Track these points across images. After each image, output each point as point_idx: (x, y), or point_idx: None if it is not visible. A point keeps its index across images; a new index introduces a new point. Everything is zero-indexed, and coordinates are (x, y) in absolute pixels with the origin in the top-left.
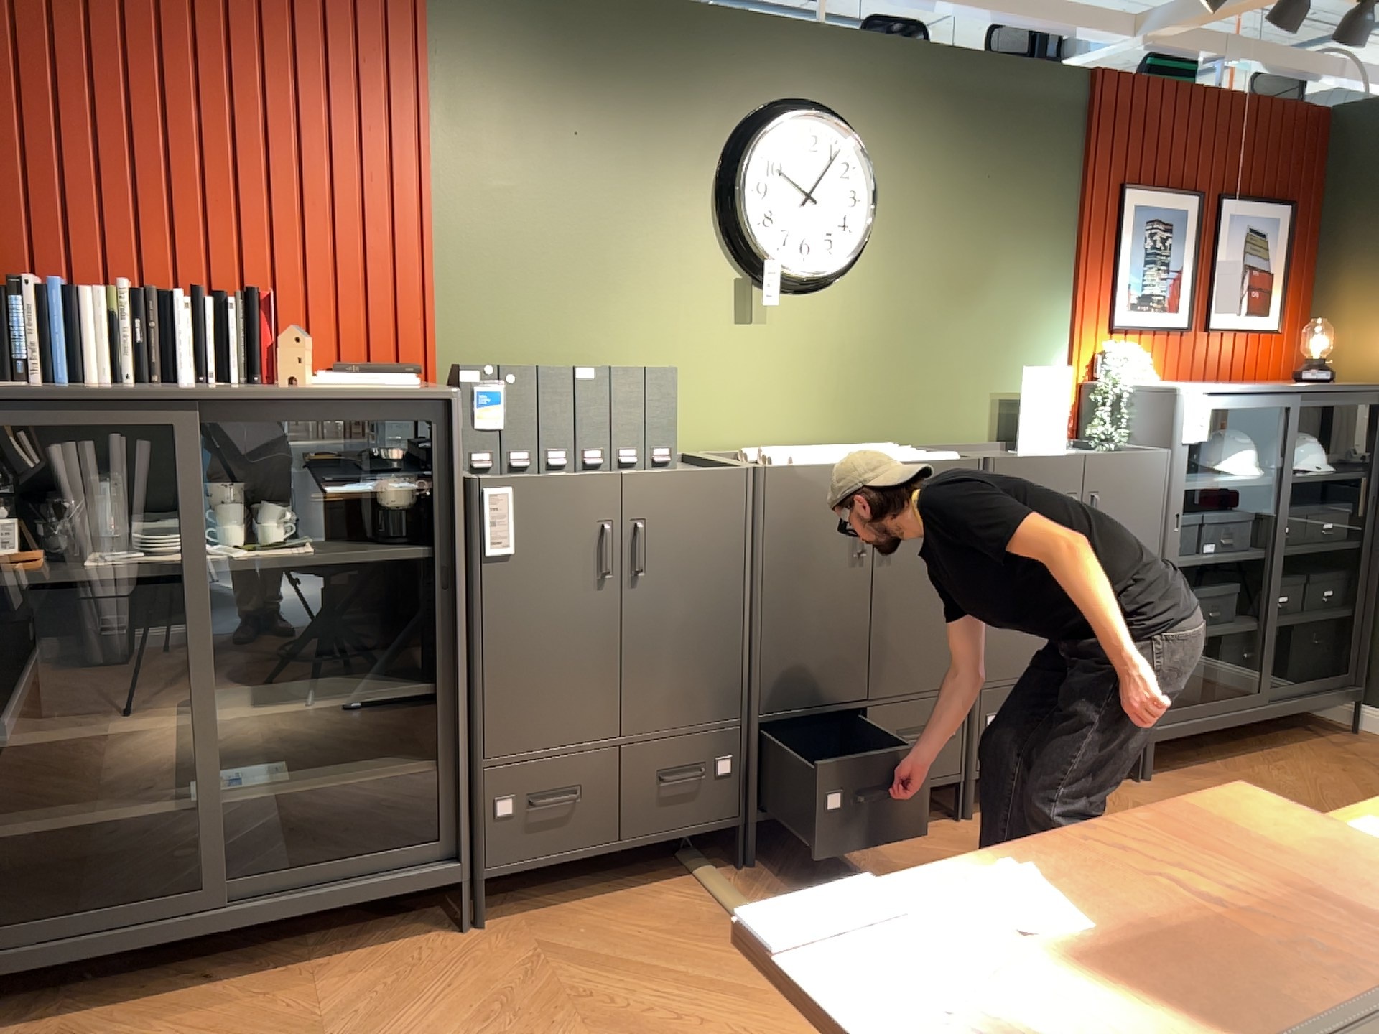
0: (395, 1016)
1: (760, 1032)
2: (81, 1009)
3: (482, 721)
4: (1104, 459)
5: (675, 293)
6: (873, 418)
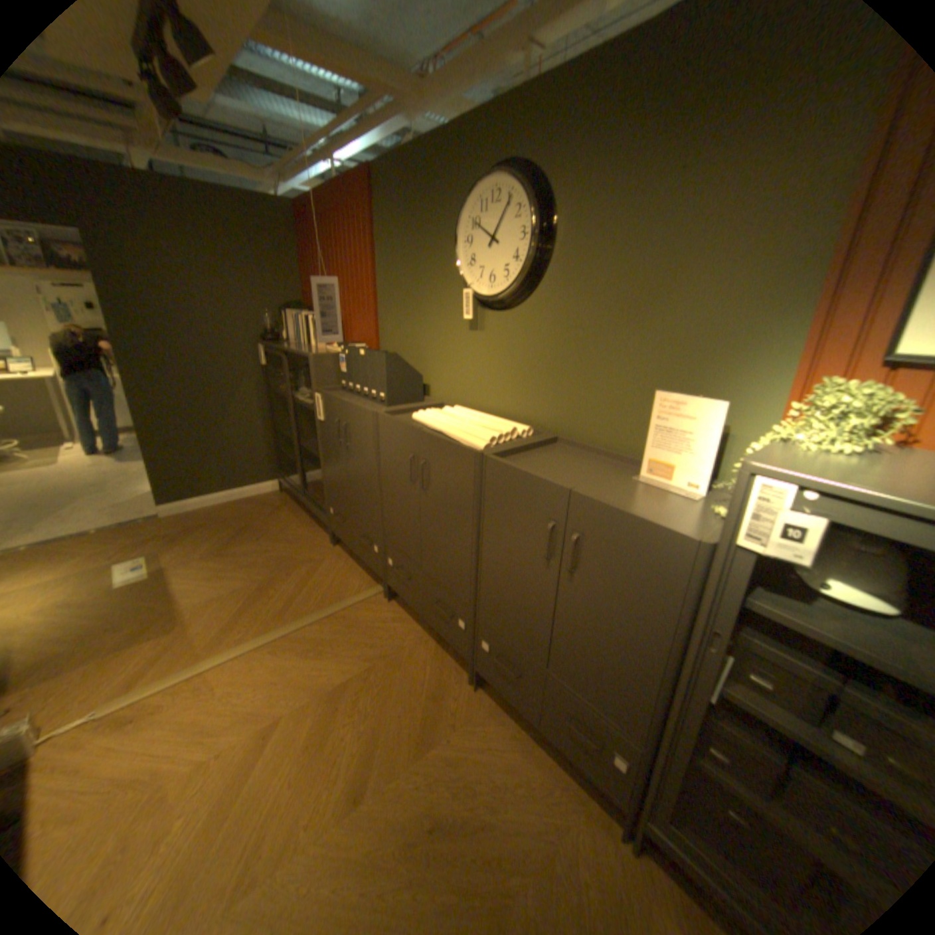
0: (285, 543)
1: (258, 619)
2: (296, 502)
3: (326, 477)
4: (593, 505)
5: (444, 312)
6: (545, 408)
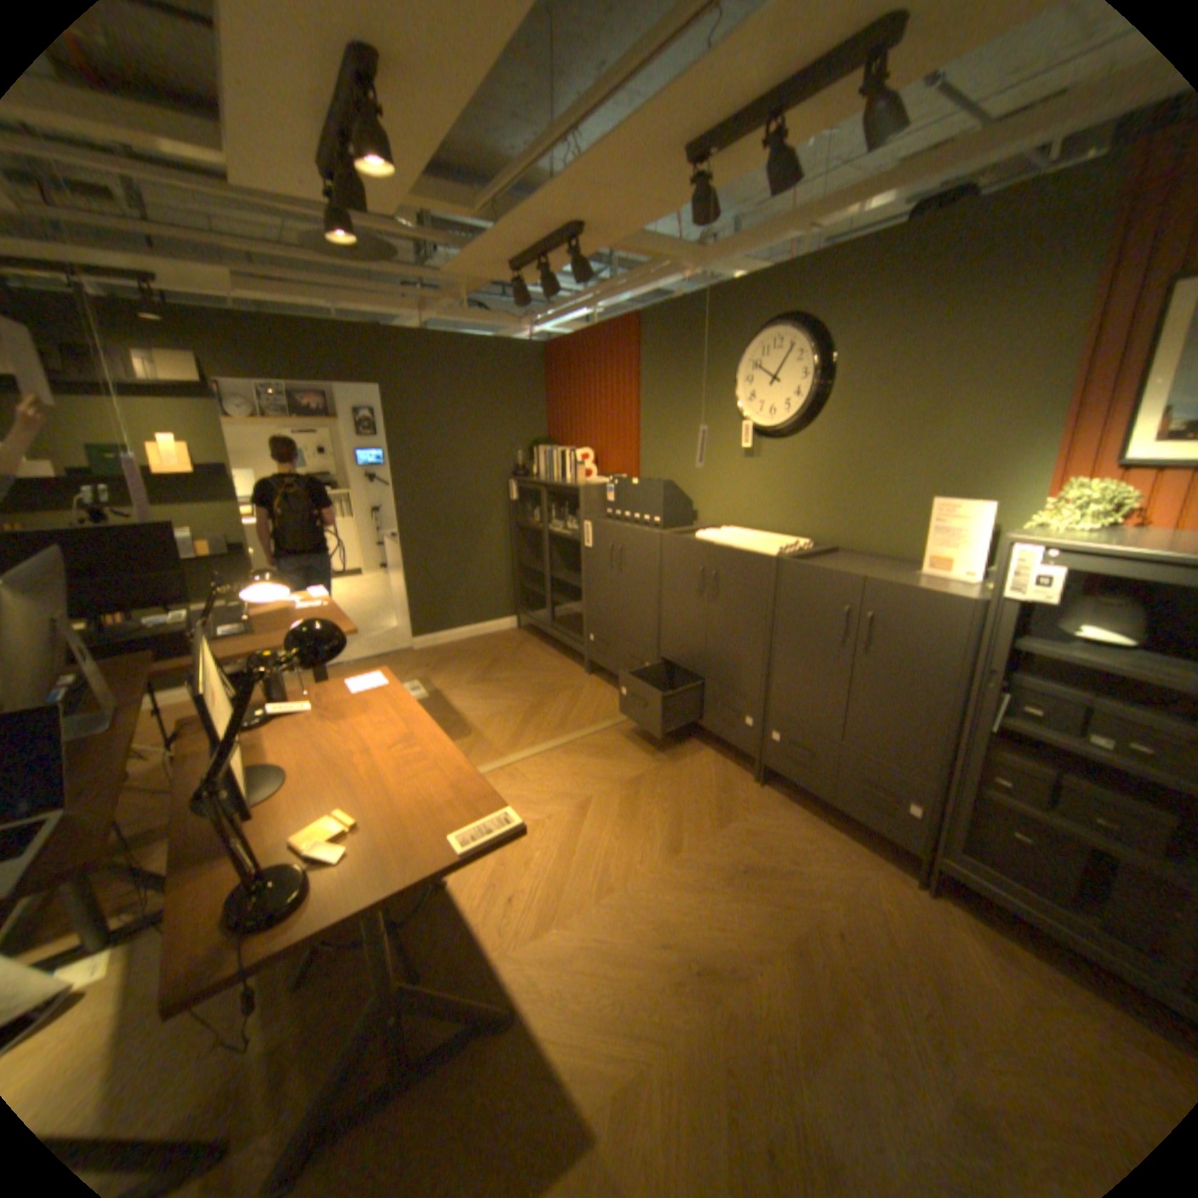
0: (541, 673)
1: (542, 730)
2: (538, 639)
3: (588, 604)
4: (886, 586)
5: (717, 442)
6: (824, 524)
